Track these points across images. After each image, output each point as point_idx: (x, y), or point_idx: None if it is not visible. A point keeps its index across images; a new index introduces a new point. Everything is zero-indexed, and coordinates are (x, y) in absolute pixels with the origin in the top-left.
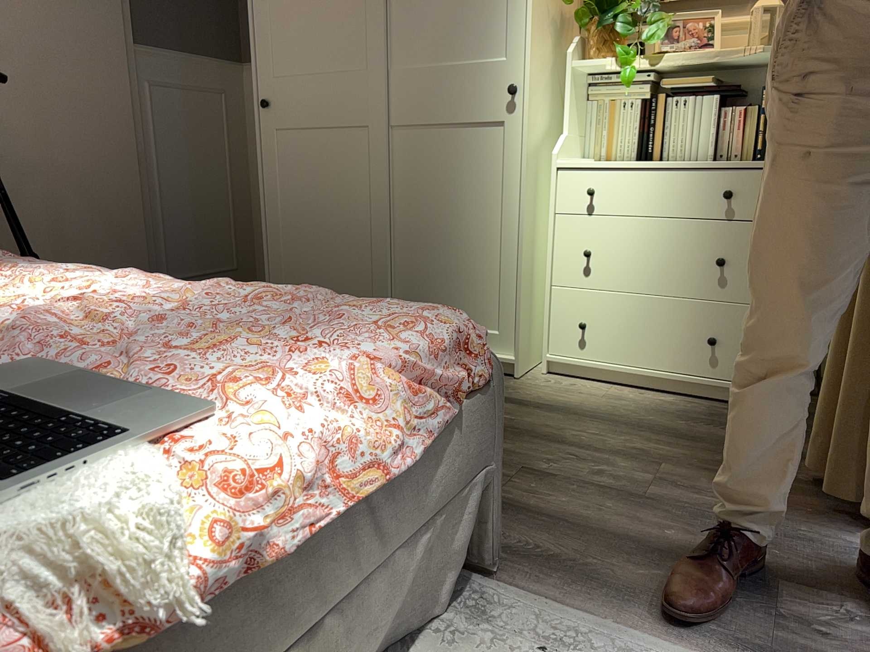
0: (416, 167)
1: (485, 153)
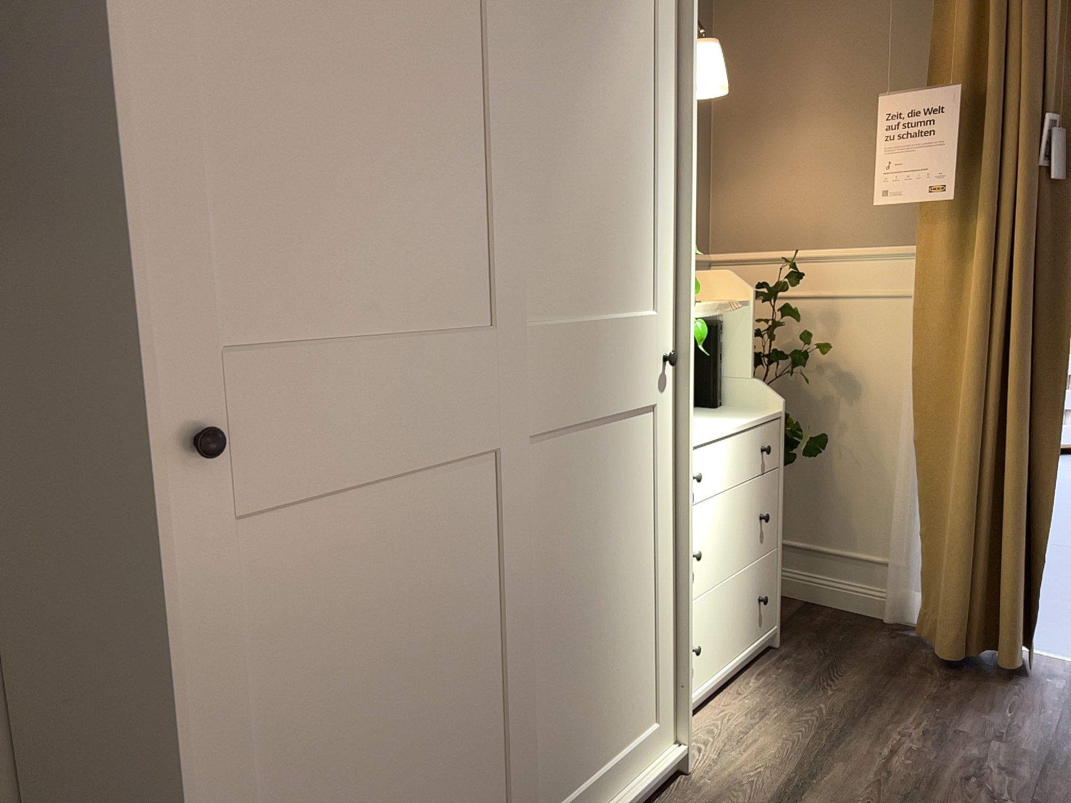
0: (558, 505)
1: (636, 454)
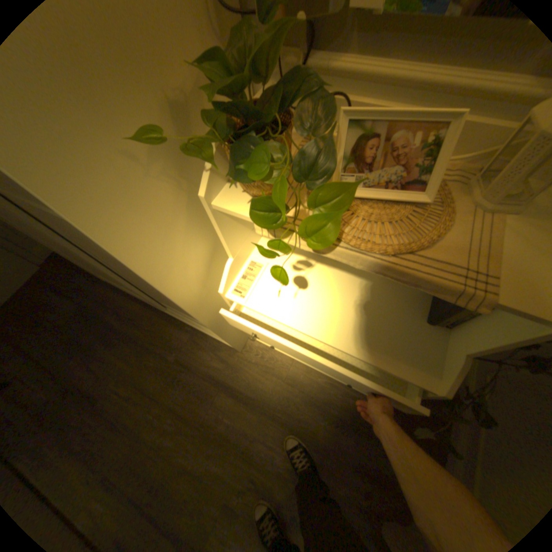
0: None
1: None
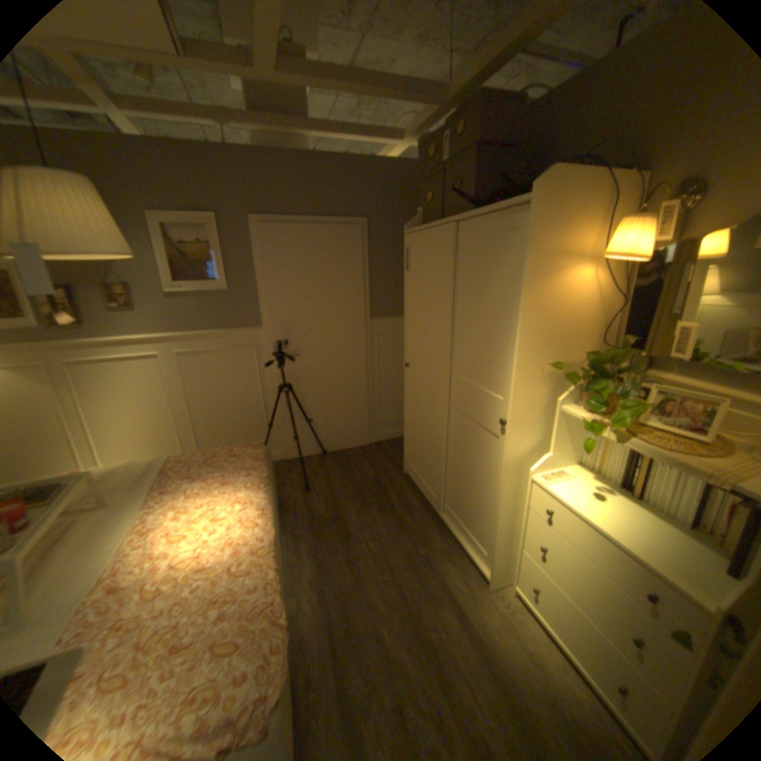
0: (458, 433)
1: (488, 448)
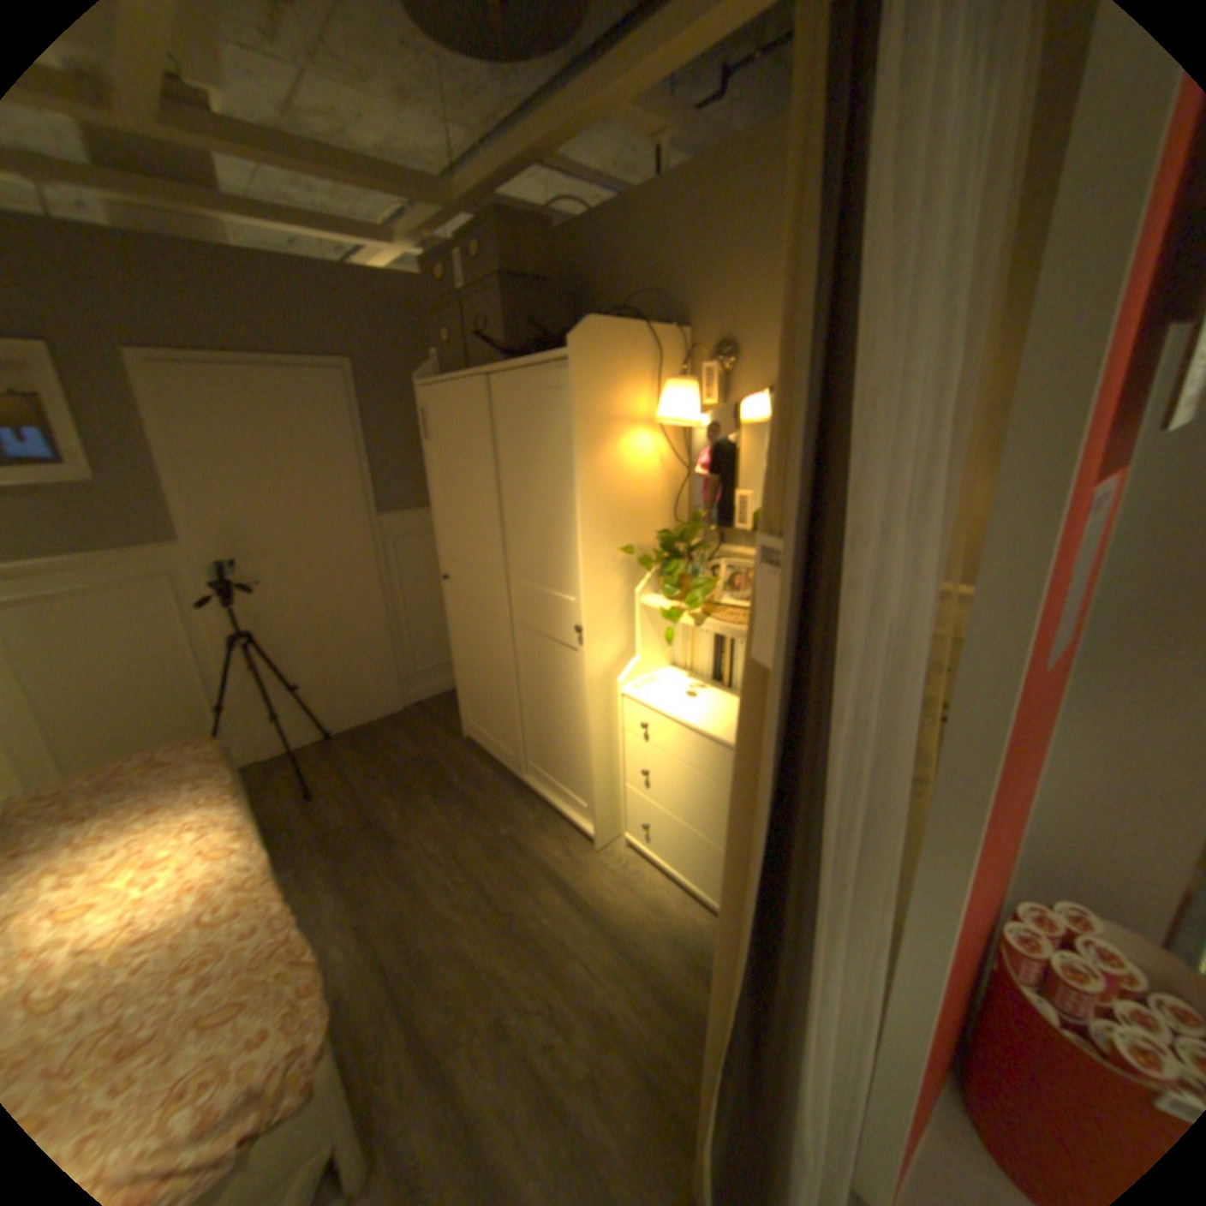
0: (529, 657)
1: (568, 667)
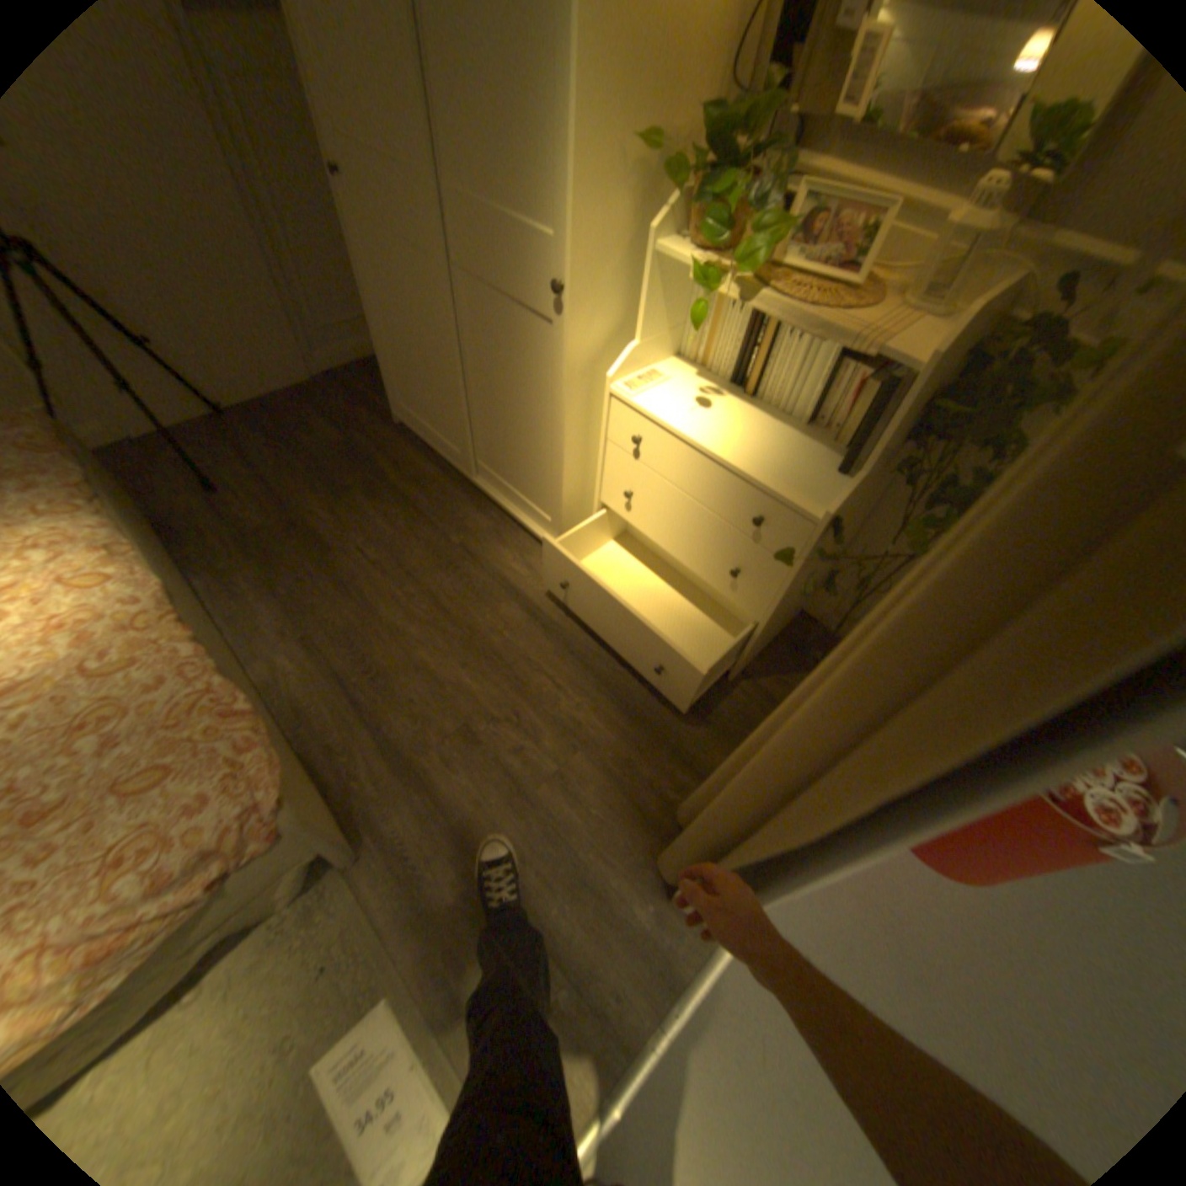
0: (480, 326)
1: (537, 347)
